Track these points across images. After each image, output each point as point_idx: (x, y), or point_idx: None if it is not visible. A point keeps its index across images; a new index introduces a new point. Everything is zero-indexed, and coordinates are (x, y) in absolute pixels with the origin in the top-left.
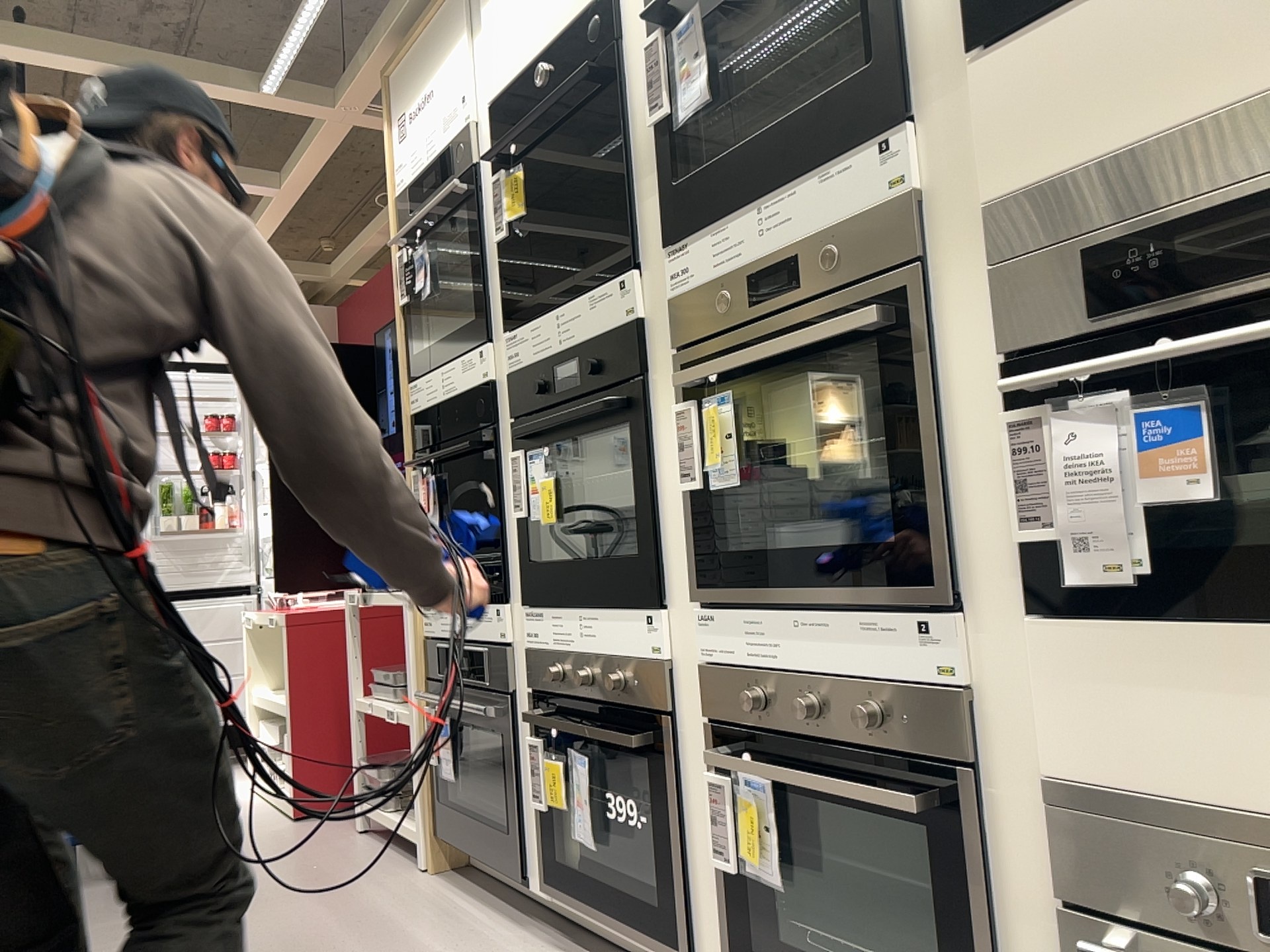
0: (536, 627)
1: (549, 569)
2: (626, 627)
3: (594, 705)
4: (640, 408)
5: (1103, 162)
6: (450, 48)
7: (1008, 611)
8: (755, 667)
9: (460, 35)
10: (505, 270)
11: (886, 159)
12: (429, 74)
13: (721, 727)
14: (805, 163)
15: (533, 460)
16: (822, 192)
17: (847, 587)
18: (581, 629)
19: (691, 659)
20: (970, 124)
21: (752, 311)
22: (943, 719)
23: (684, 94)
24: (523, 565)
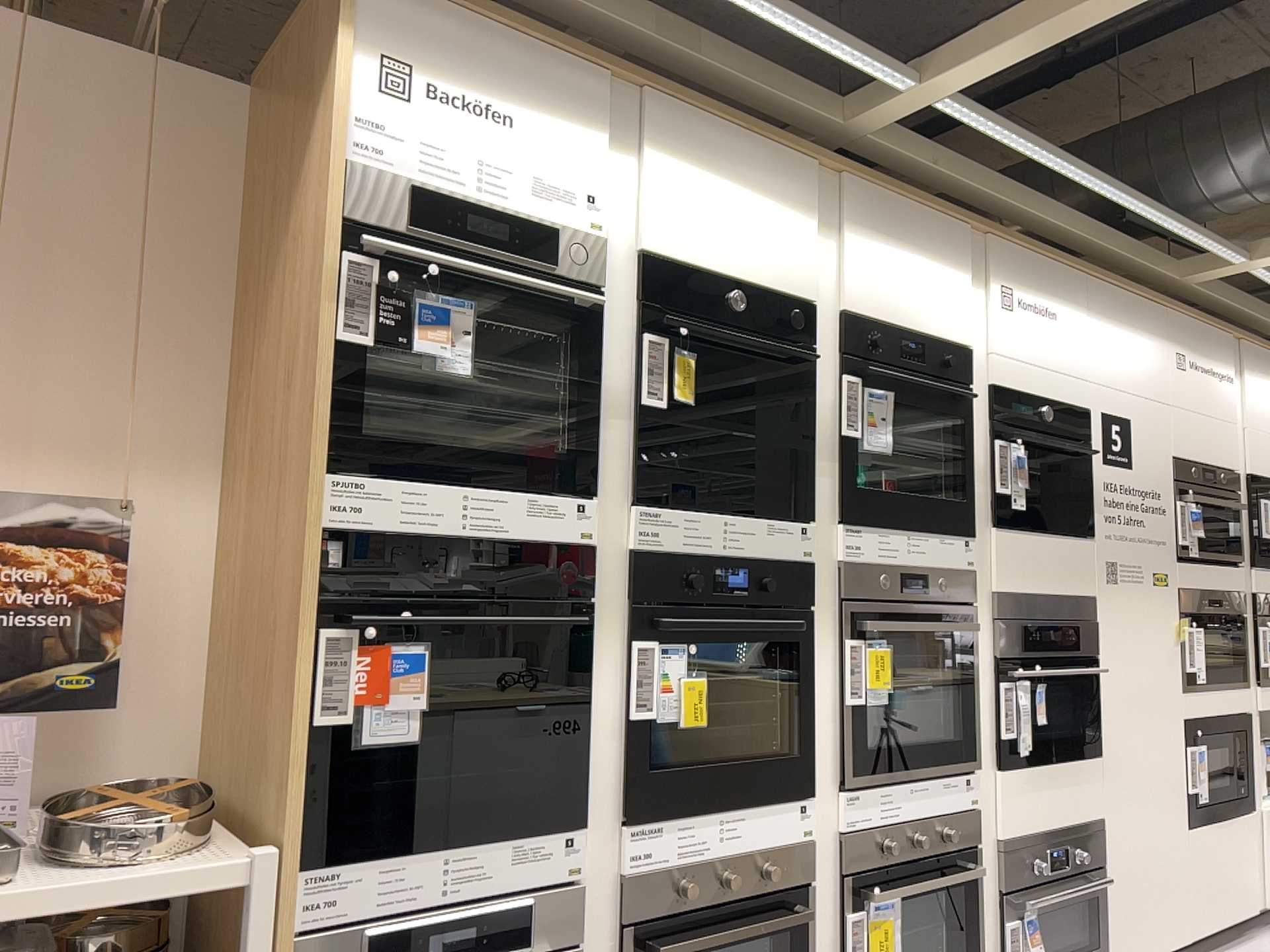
0: (649, 842)
1: (682, 773)
2: (777, 818)
3: (723, 904)
4: (811, 634)
5: (1022, 593)
6: (574, 116)
7: (986, 768)
8: (882, 823)
9: (601, 127)
10: (639, 435)
11: (967, 550)
12: (512, 93)
13: (844, 876)
14: (931, 526)
15: (672, 656)
16: (941, 548)
17: (939, 764)
18: (721, 830)
19: (825, 831)
20: (988, 552)
21: (901, 595)
22: (969, 824)
23: (870, 433)
24: (633, 773)
